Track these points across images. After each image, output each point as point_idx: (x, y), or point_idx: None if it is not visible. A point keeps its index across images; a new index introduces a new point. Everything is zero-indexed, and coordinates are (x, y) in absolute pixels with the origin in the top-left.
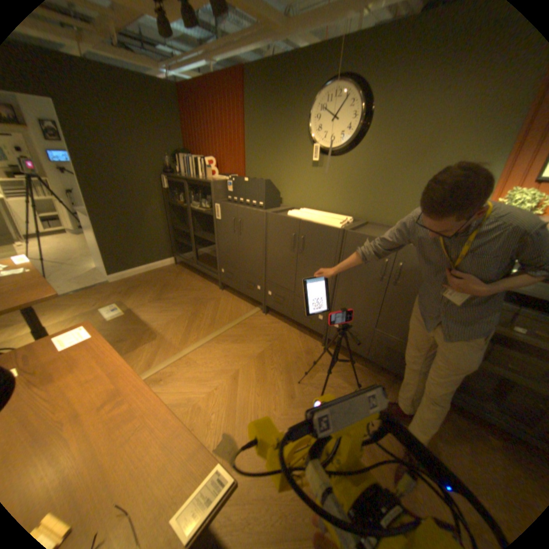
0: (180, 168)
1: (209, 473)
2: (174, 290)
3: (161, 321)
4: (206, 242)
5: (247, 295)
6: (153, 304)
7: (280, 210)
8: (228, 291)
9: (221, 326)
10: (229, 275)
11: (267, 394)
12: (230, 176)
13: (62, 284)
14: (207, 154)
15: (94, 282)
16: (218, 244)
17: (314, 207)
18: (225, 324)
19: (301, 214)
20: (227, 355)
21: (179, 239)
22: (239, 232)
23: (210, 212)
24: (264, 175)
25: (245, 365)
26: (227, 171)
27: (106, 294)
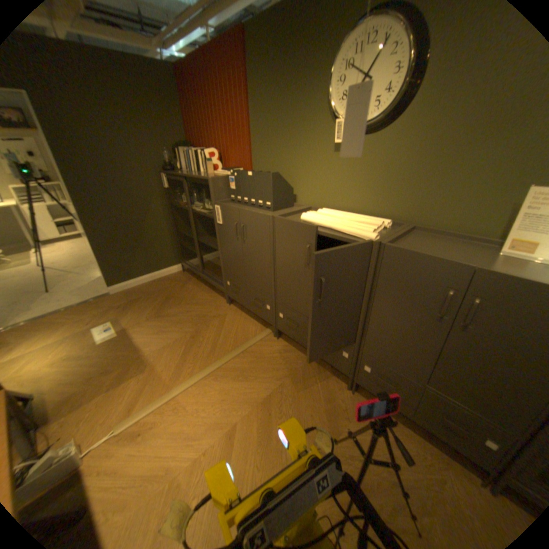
0: (182, 165)
1: None
2: (177, 305)
3: (156, 346)
4: (215, 247)
5: (257, 315)
6: (152, 322)
7: (294, 211)
8: (237, 306)
9: (223, 356)
10: (236, 289)
11: (271, 469)
12: (233, 171)
13: (65, 296)
14: (211, 145)
15: (97, 294)
16: (222, 253)
17: (339, 206)
18: (229, 353)
19: (320, 217)
20: (225, 399)
21: (186, 244)
22: (244, 240)
23: (214, 214)
24: (275, 166)
25: (246, 417)
26: (233, 165)
27: (105, 309)
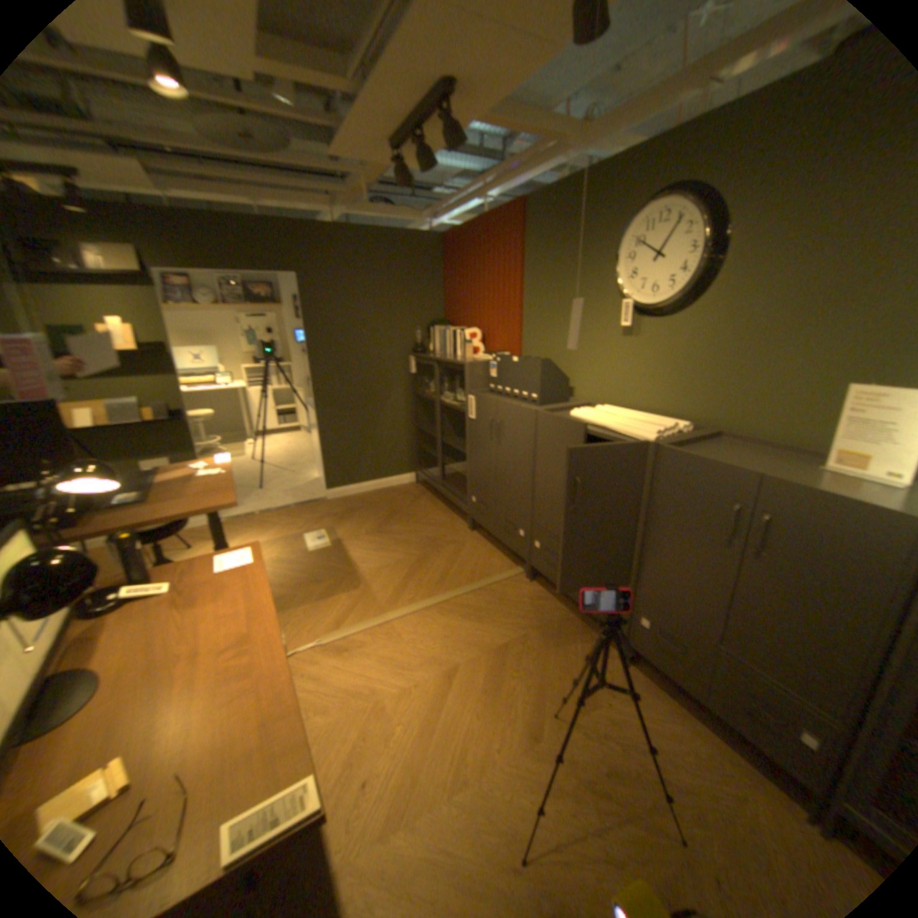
0: (434, 346)
1: (293, 789)
2: (403, 522)
3: (373, 564)
4: (461, 453)
5: (505, 545)
6: (370, 537)
7: (566, 407)
8: (481, 534)
9: (453, 589)
10: (482, 507)
11: (495, 722)
12: (495, 356)
13: (277, 495)
14: (473, 324)
15: (311, 497)
16: (469, 458)
17: (627, 403)
18: (461, 587)
19: (596, 414)
20: (448, 636)
21: (425, 446)
22: (499, 440)
23: (465, 408)
24: (549, 351)
25: (472, 661)
26: (497, 348)
27: (318, 516)
